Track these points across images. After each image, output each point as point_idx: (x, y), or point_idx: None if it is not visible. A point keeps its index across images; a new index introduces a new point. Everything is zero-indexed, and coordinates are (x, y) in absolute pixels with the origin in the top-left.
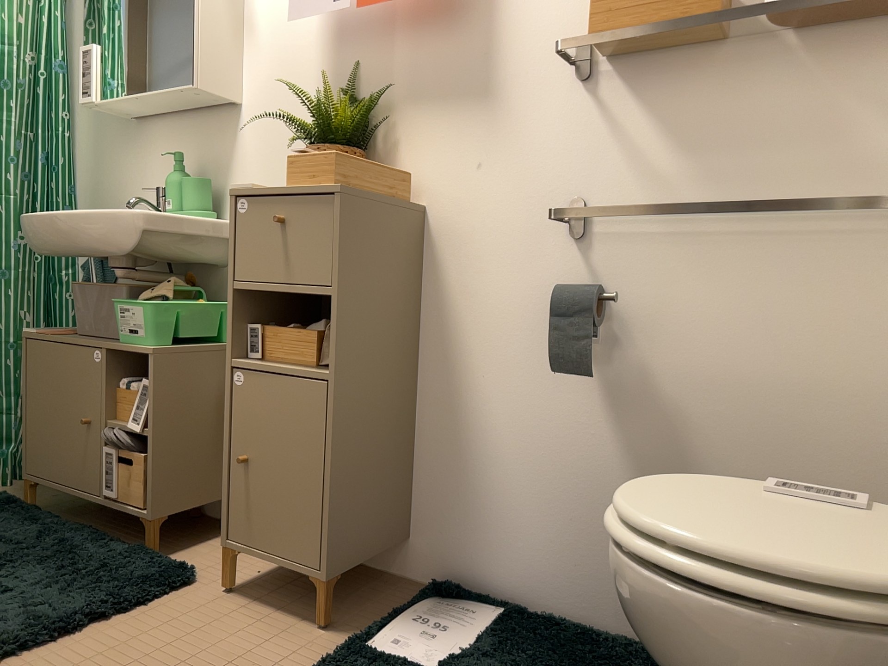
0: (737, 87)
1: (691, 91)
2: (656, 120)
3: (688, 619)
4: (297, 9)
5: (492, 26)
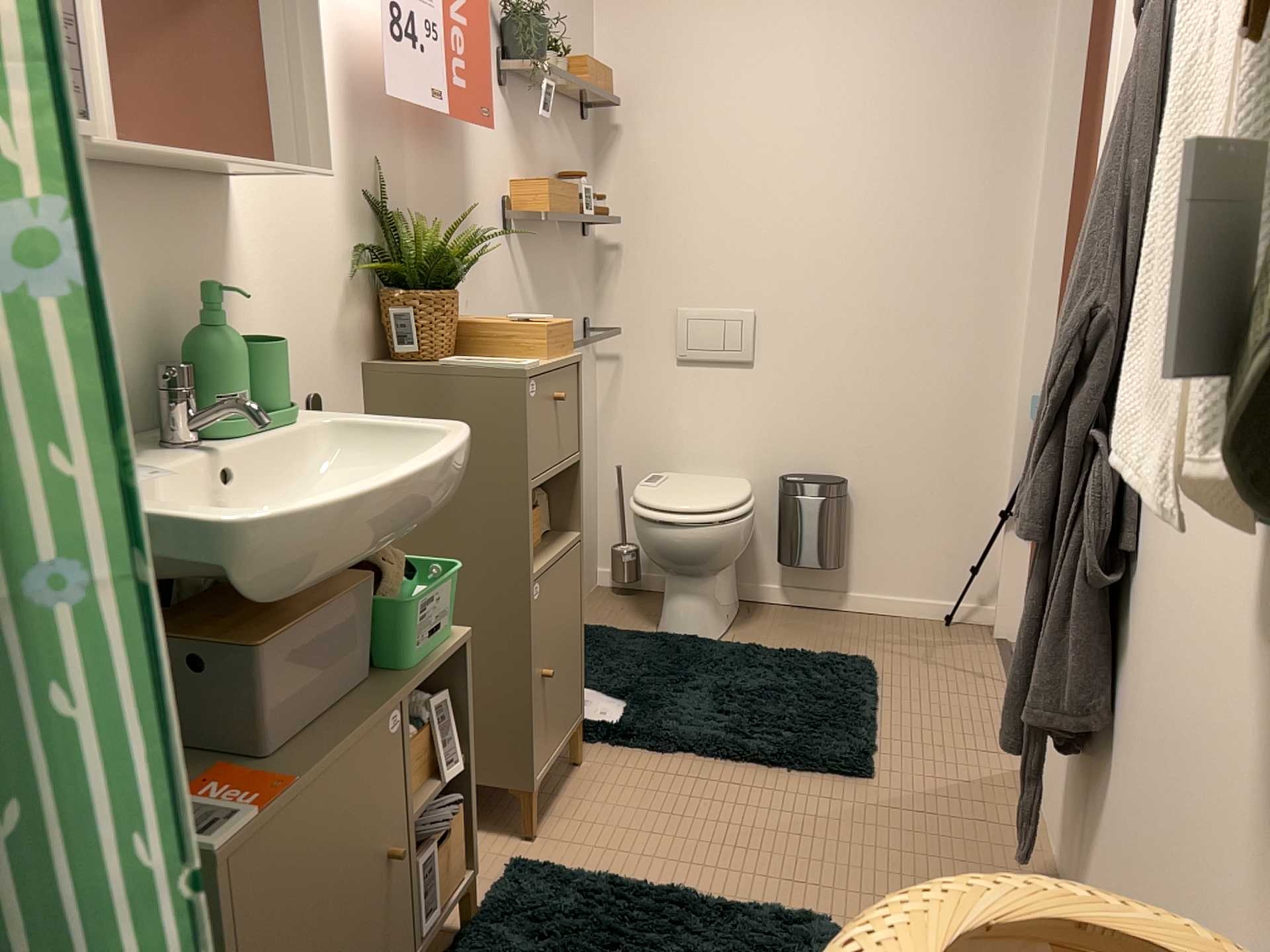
0: (550, 252)
1: (540, 252)
2: (532, 271)
3: (749, 531)
4: (394, 73)
5: (467, 159)
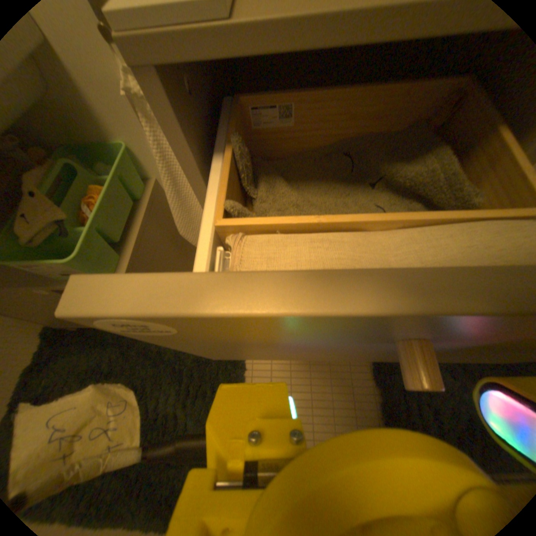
0: None
1: None
2: None
3: None
4: None
5: None
